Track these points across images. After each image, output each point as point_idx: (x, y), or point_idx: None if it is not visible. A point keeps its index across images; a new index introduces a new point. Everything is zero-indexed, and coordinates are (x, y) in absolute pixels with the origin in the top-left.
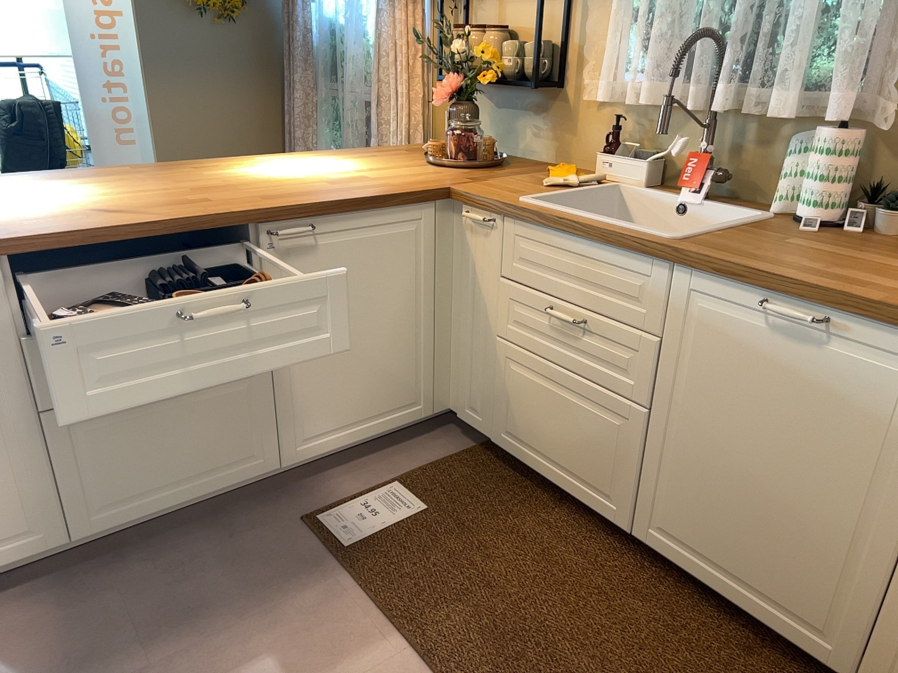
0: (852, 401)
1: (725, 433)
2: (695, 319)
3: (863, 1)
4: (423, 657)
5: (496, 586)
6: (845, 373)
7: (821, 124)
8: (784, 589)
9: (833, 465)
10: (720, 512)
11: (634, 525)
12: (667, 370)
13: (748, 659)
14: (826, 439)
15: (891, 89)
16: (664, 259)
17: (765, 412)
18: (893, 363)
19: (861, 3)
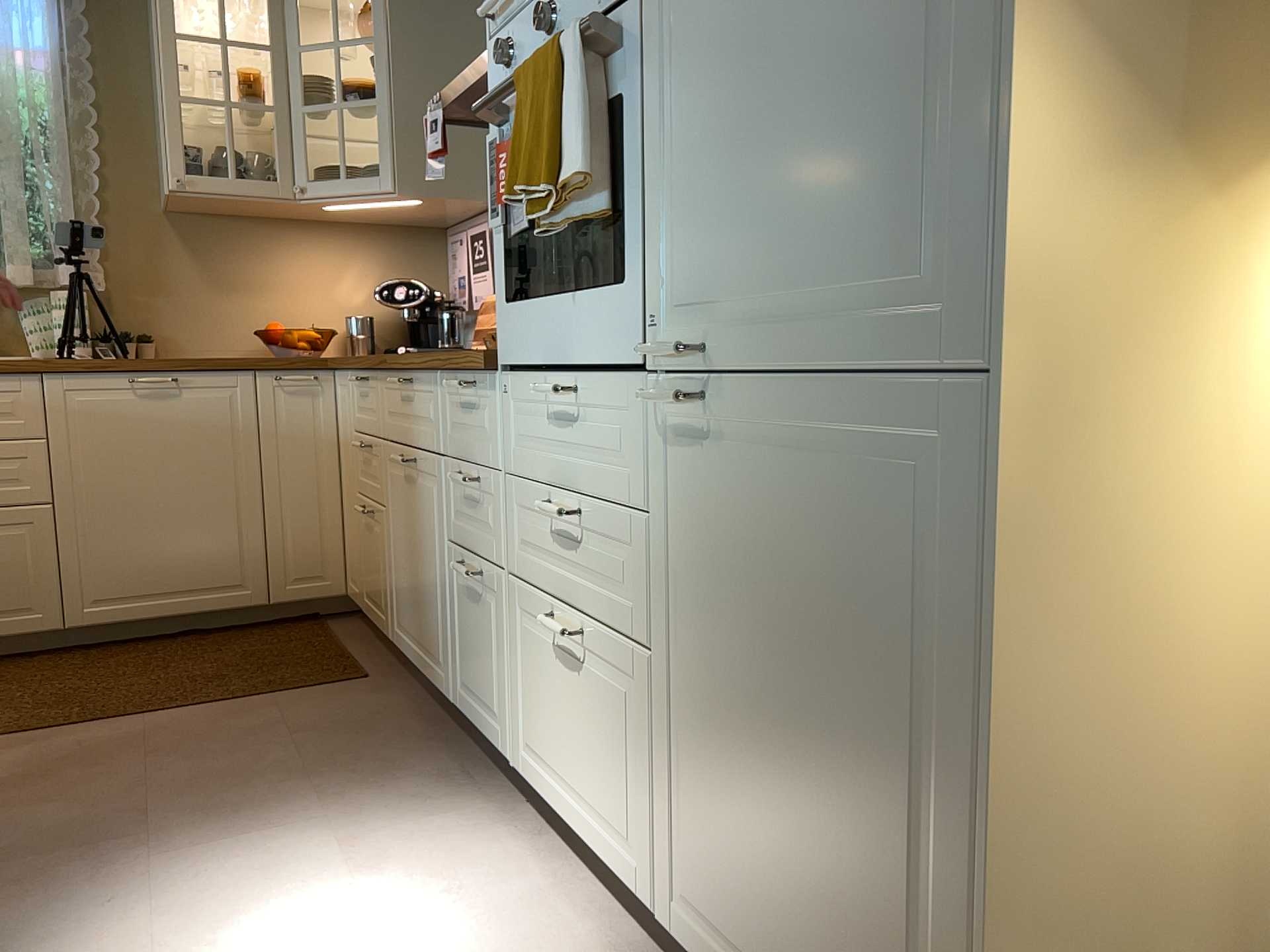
0: (207, 423)
1: (130, 487)
2: (76, 412)
3: (66, 204)
4: (19, 734)
5: (0, 702)
6: (197, 408)
7: (46, 291)
8: (209, 574)
9: (210, 468)
10: (144, 550)
11: (66, 620)
12: (62, 461)
13: (206, 641)
14: (200, 454)
15: (95, 264)
16: (36, 372)
17: (155, 456)
18: (220, 392)
19: (57, 207)
